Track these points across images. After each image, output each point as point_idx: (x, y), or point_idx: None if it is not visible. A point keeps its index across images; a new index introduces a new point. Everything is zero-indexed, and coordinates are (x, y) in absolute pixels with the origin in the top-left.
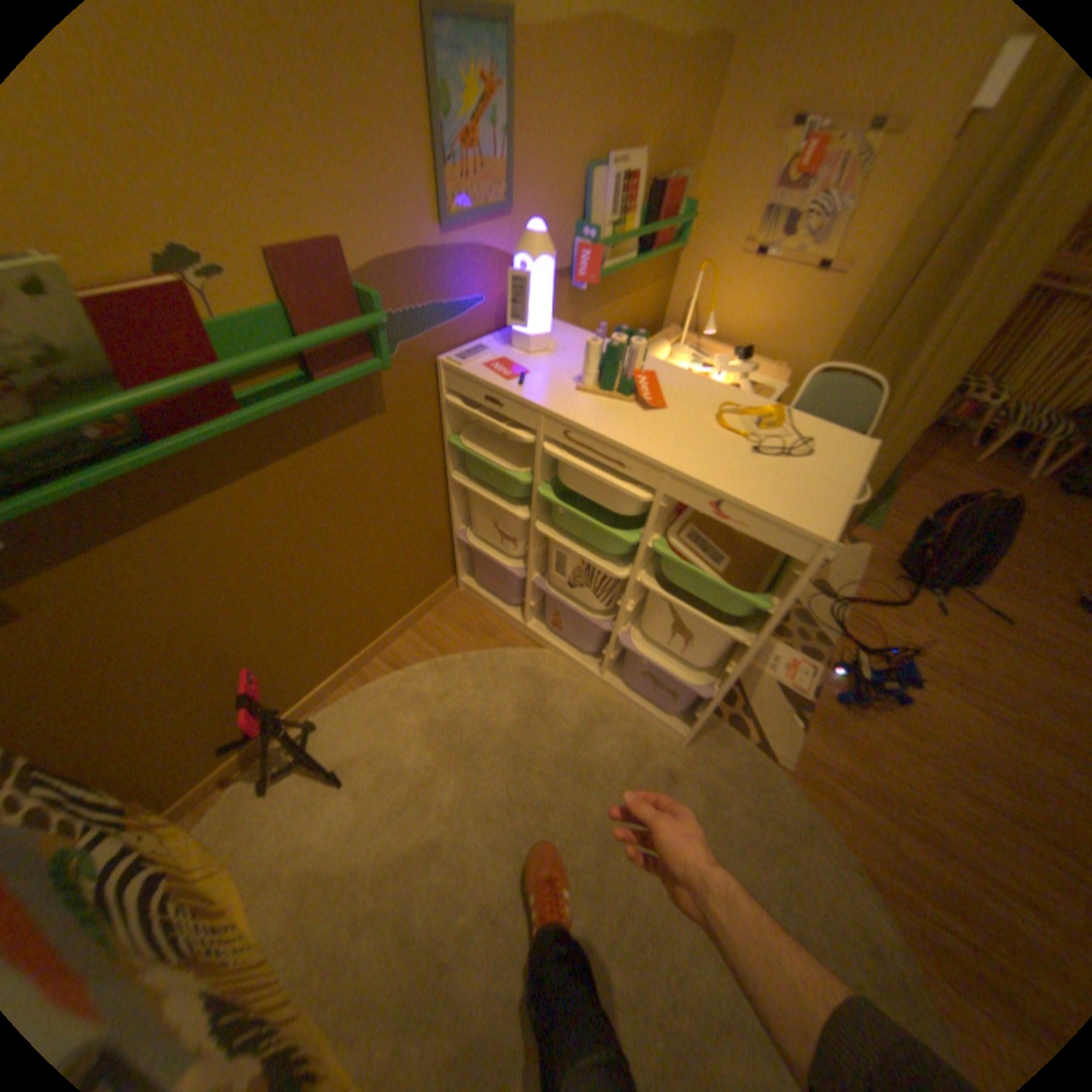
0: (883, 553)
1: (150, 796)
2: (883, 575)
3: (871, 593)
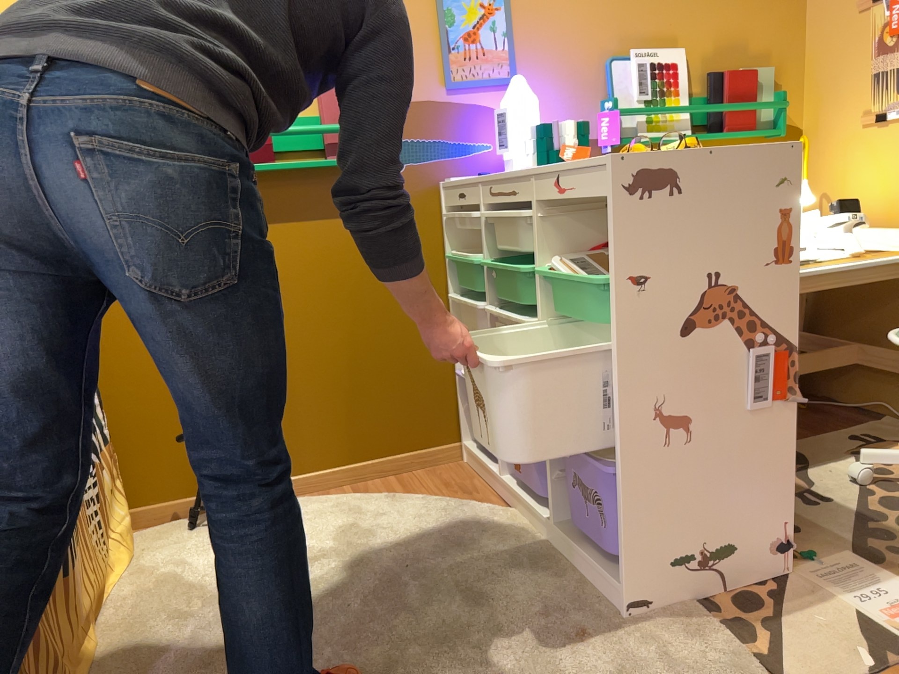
0: None
1: (126, 477)
2: None
3: None
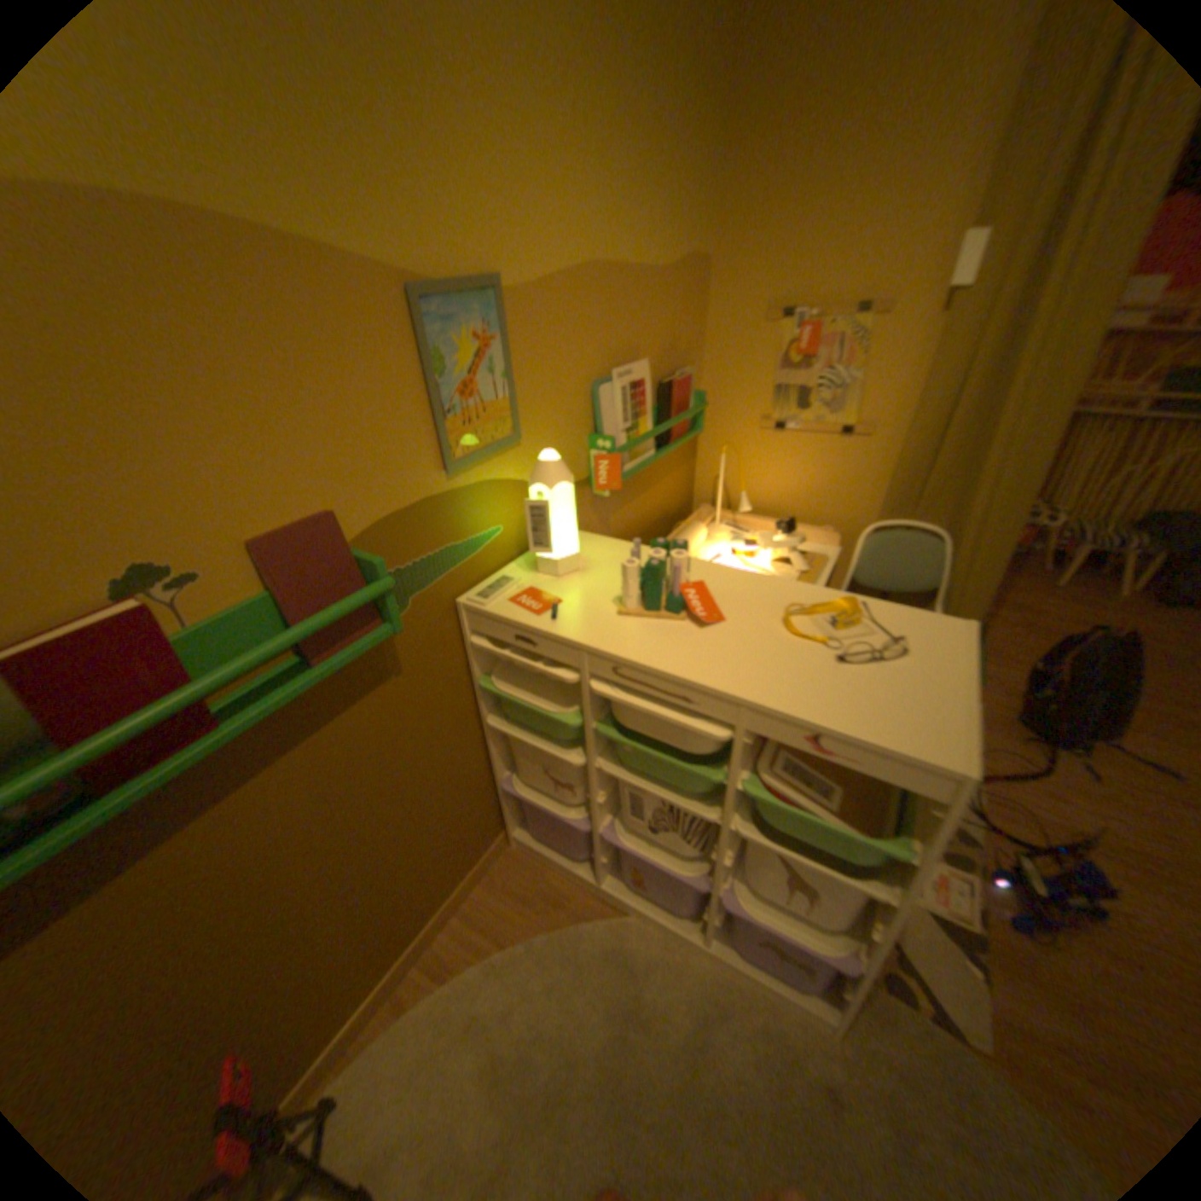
0: (999, 712)
1: None
2: (1009, 741)
3: (1003, 766)
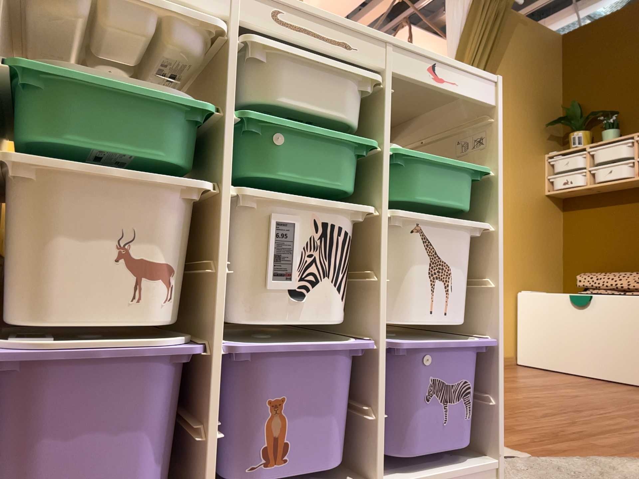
0: None
1: None
2: None
3: None
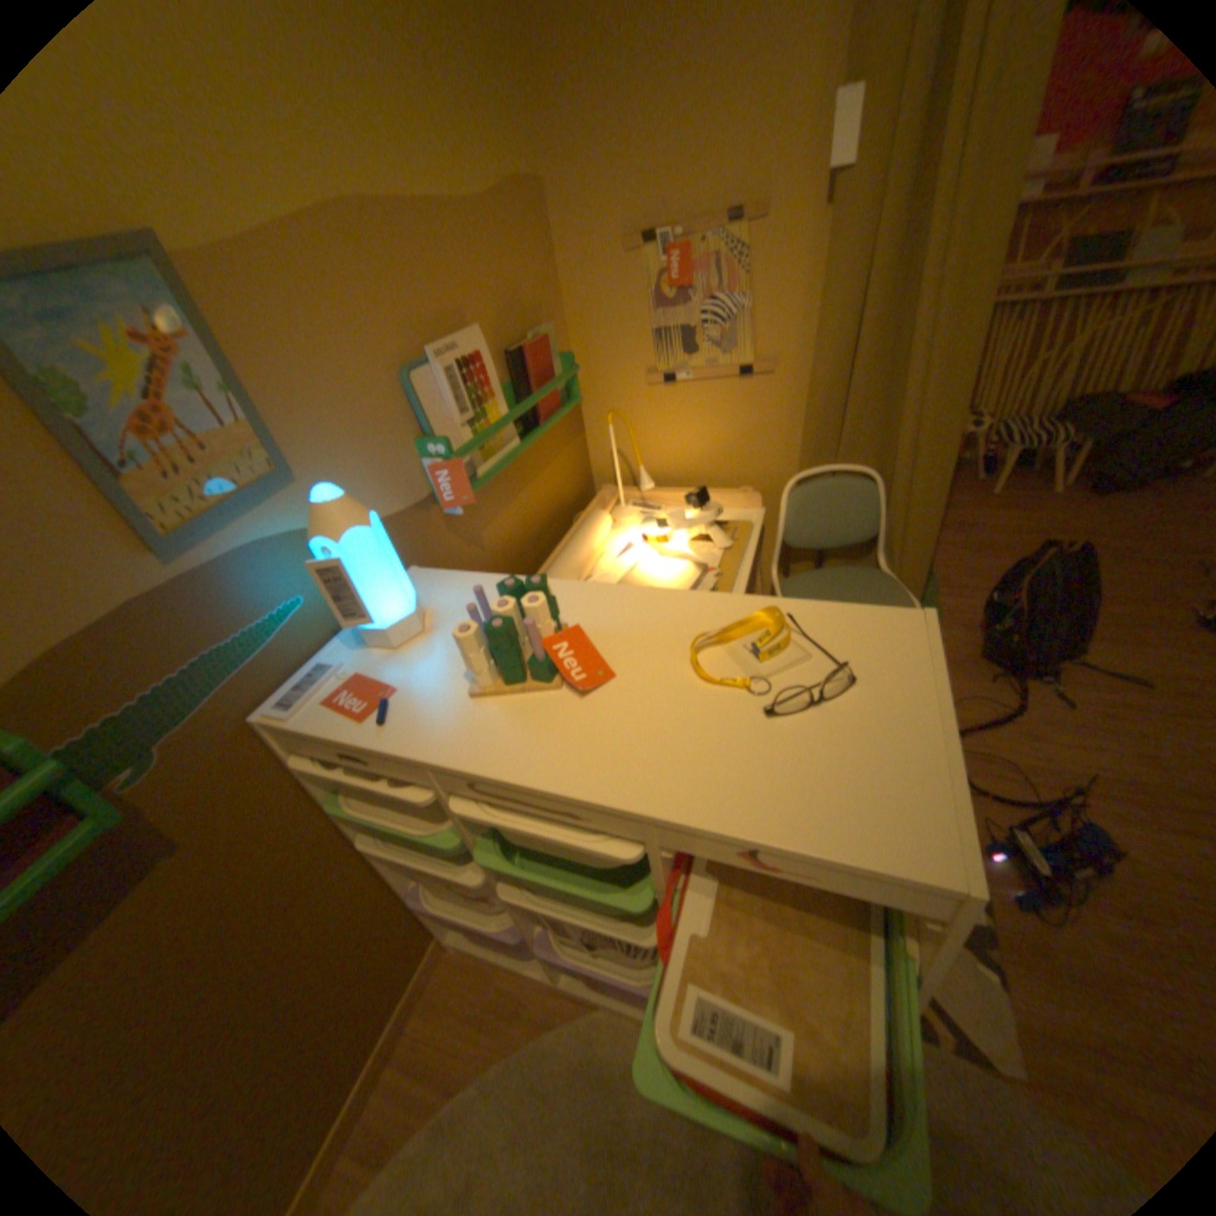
0: (959, 650)
1: None
2: (975, 681)
3: (975, 713)
